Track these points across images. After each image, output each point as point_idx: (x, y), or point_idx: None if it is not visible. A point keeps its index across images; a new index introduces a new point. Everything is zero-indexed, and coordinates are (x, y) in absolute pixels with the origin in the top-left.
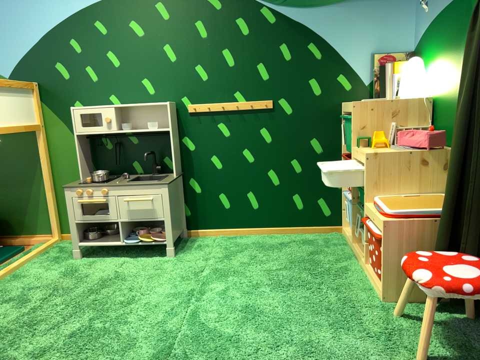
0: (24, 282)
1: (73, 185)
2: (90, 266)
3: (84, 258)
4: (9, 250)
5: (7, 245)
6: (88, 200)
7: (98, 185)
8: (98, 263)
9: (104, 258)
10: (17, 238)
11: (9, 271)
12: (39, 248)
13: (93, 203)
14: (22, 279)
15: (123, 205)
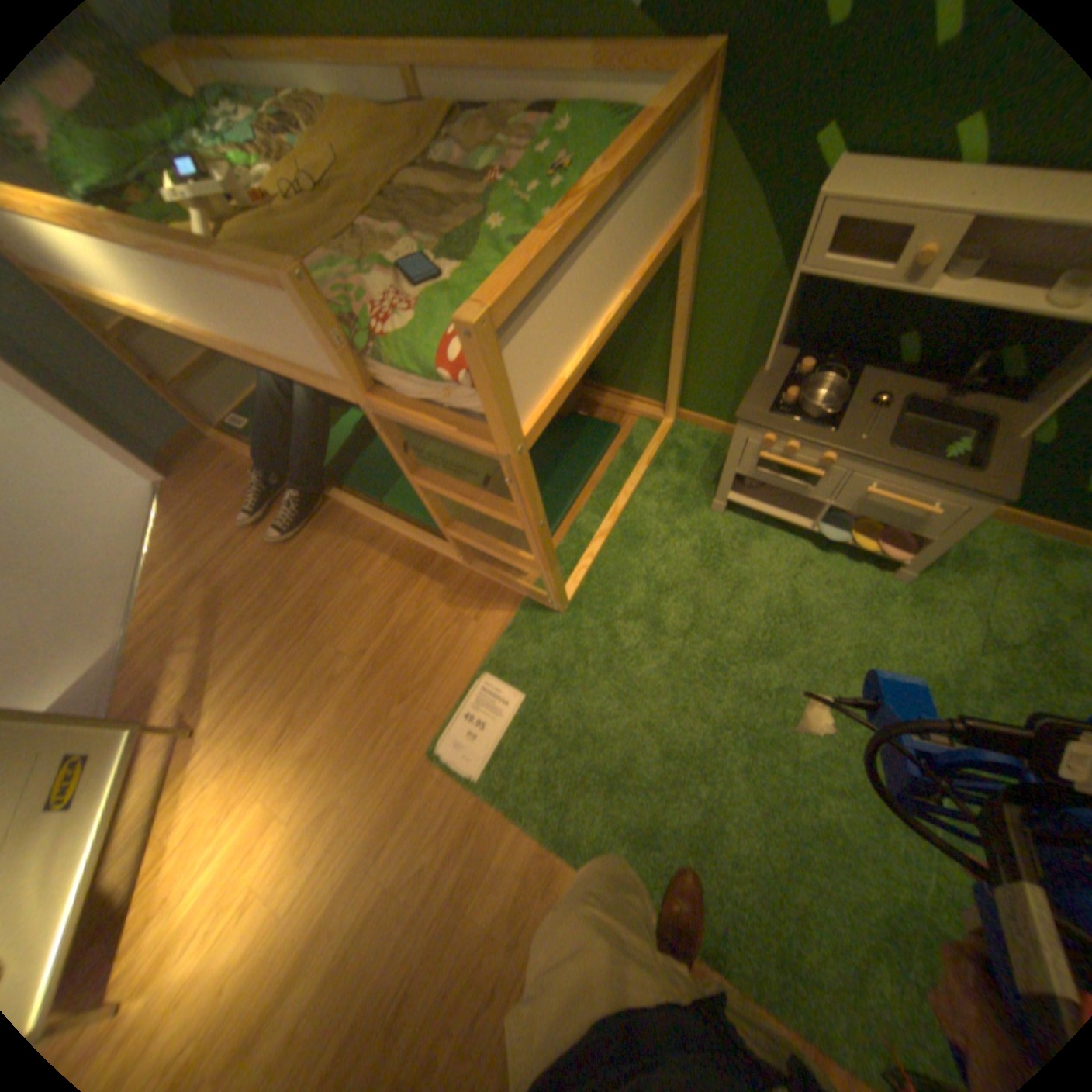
0: (643, 558)
1: (758, 419)
2: (742, 546)
3: (728, 513)
4: (600, 435)
5: (589, 406)
6: (783, 459)
7: (821, 444)
8: (756, 543)
9: (764, 527)
10: (604, 392)
11: (616, 515)
12: (649, 451)
13: (793, 470)
14: (639, 546)
15: (858, 490)
